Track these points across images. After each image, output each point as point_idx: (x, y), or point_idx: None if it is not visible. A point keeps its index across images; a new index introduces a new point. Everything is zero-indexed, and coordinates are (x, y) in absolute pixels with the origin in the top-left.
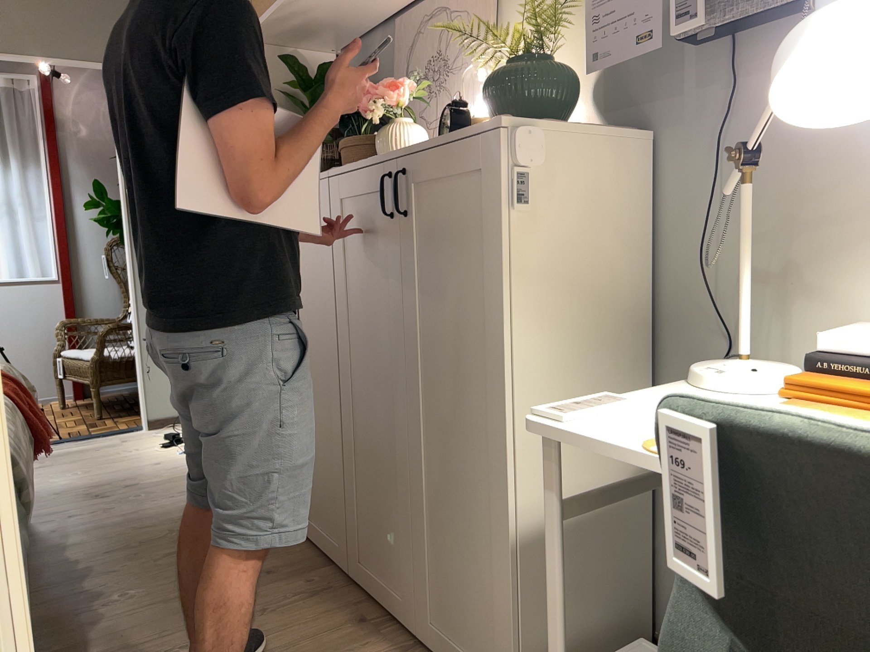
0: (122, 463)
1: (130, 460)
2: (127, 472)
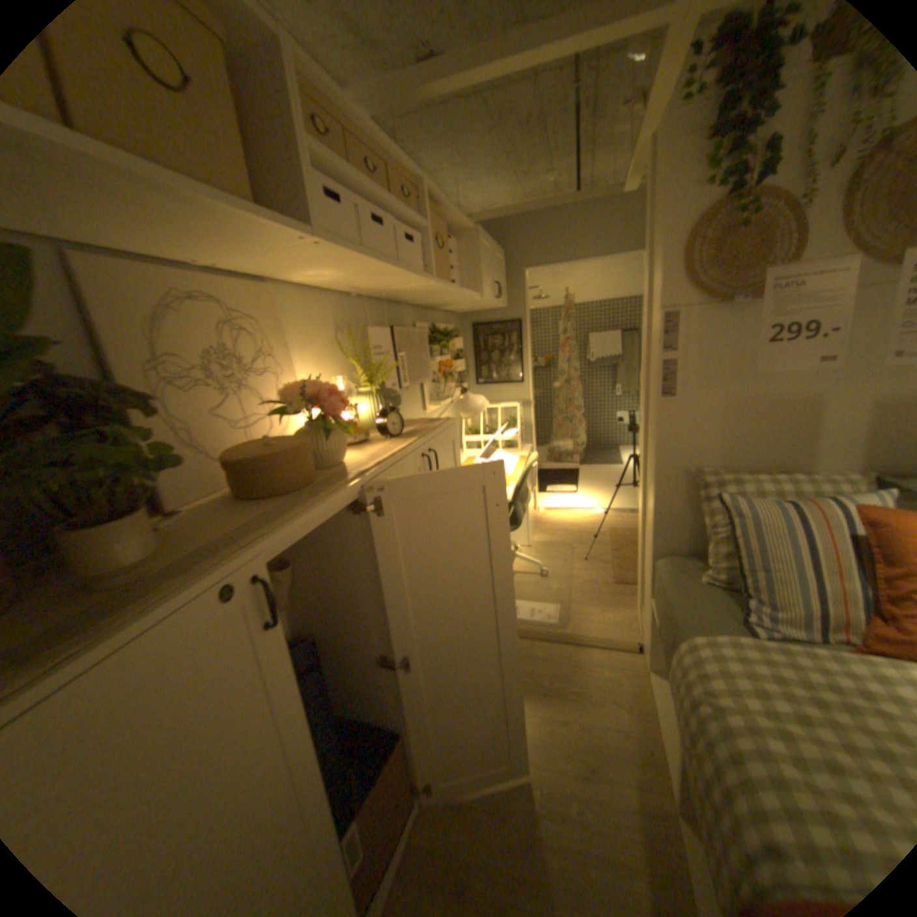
0: None
1: None
2: None
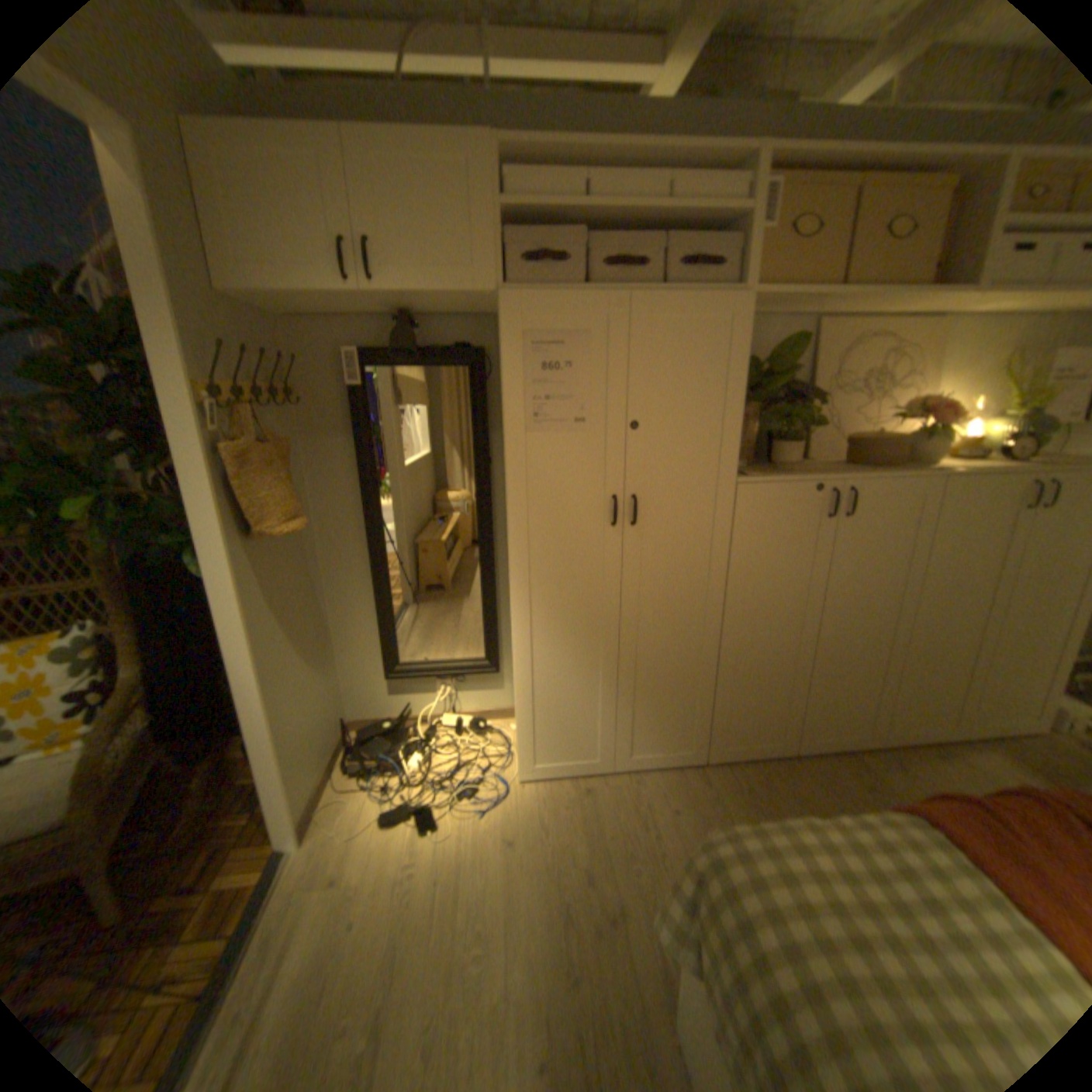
0: (471, 887)
1: (464, 876)
2: (527, 882)
